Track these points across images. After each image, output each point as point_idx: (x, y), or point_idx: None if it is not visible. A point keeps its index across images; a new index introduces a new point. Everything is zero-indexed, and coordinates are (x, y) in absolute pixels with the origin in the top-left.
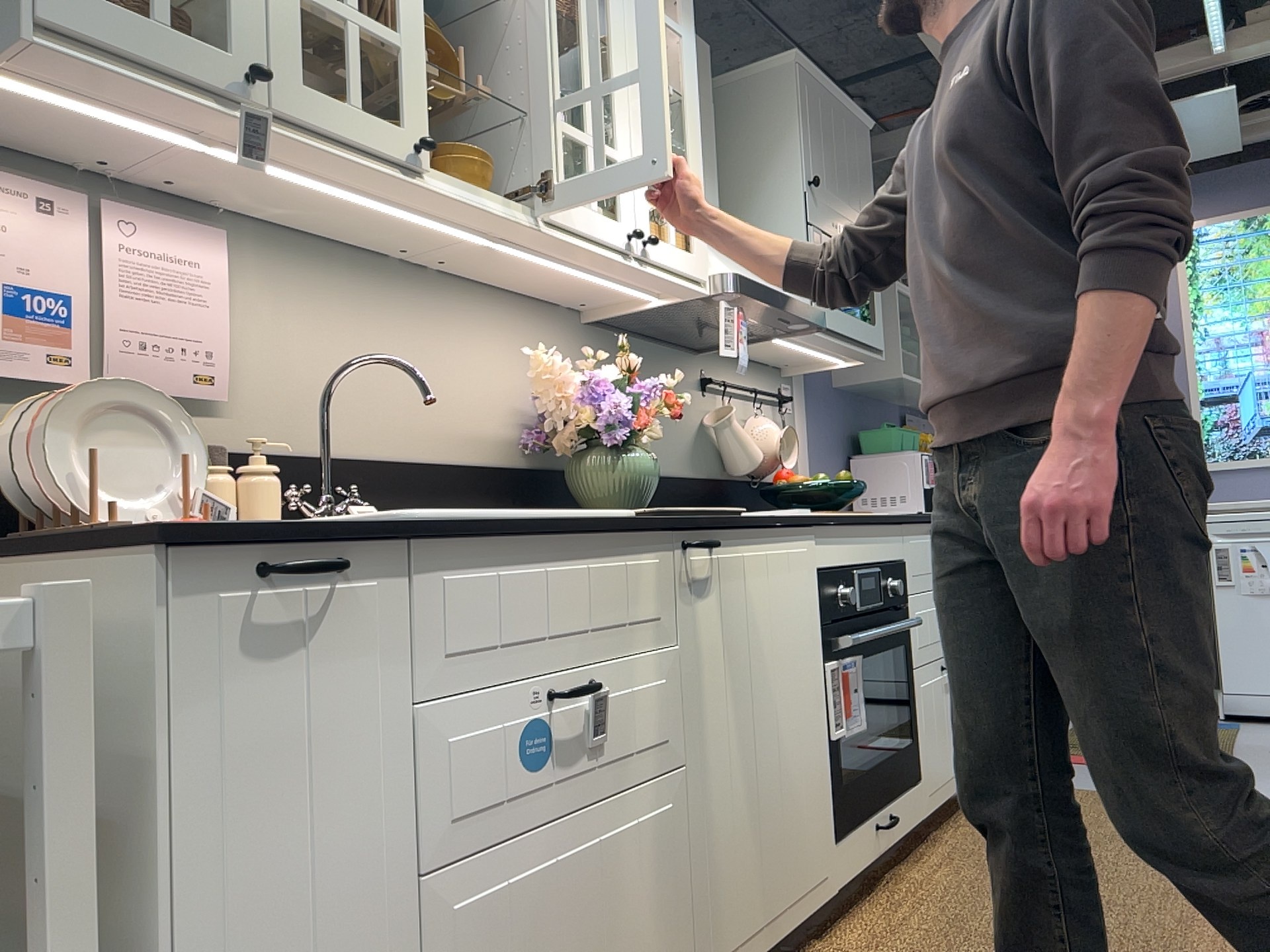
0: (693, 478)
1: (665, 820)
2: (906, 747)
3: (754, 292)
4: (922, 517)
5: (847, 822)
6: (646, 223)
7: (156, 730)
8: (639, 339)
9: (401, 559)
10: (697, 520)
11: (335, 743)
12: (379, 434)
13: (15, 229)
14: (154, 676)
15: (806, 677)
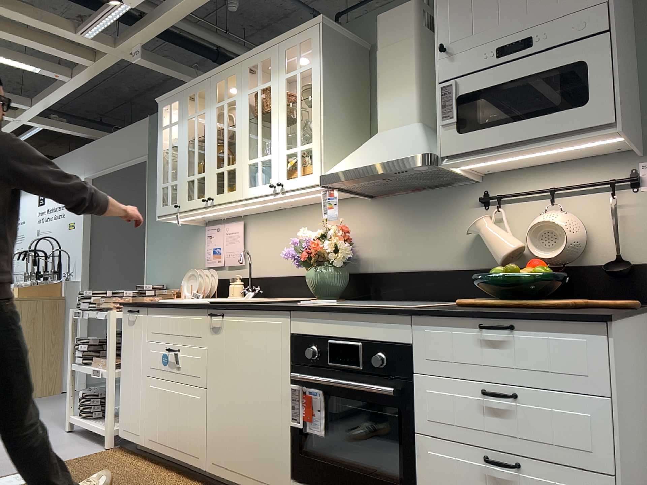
0: (460, 270)
1: (197, 401)
2: (391, 484)
3: (332, 179)
4: (437, 312)
5: (303, 477)
6: (282, 175)
7: (122, 333)
8: (411, 193)
9: (147, 310)
10: (214, 305)
11: (137, 343)
12: (280, 267)
13: (213, 236)
14: (122, 325)
15: (272, 385)
